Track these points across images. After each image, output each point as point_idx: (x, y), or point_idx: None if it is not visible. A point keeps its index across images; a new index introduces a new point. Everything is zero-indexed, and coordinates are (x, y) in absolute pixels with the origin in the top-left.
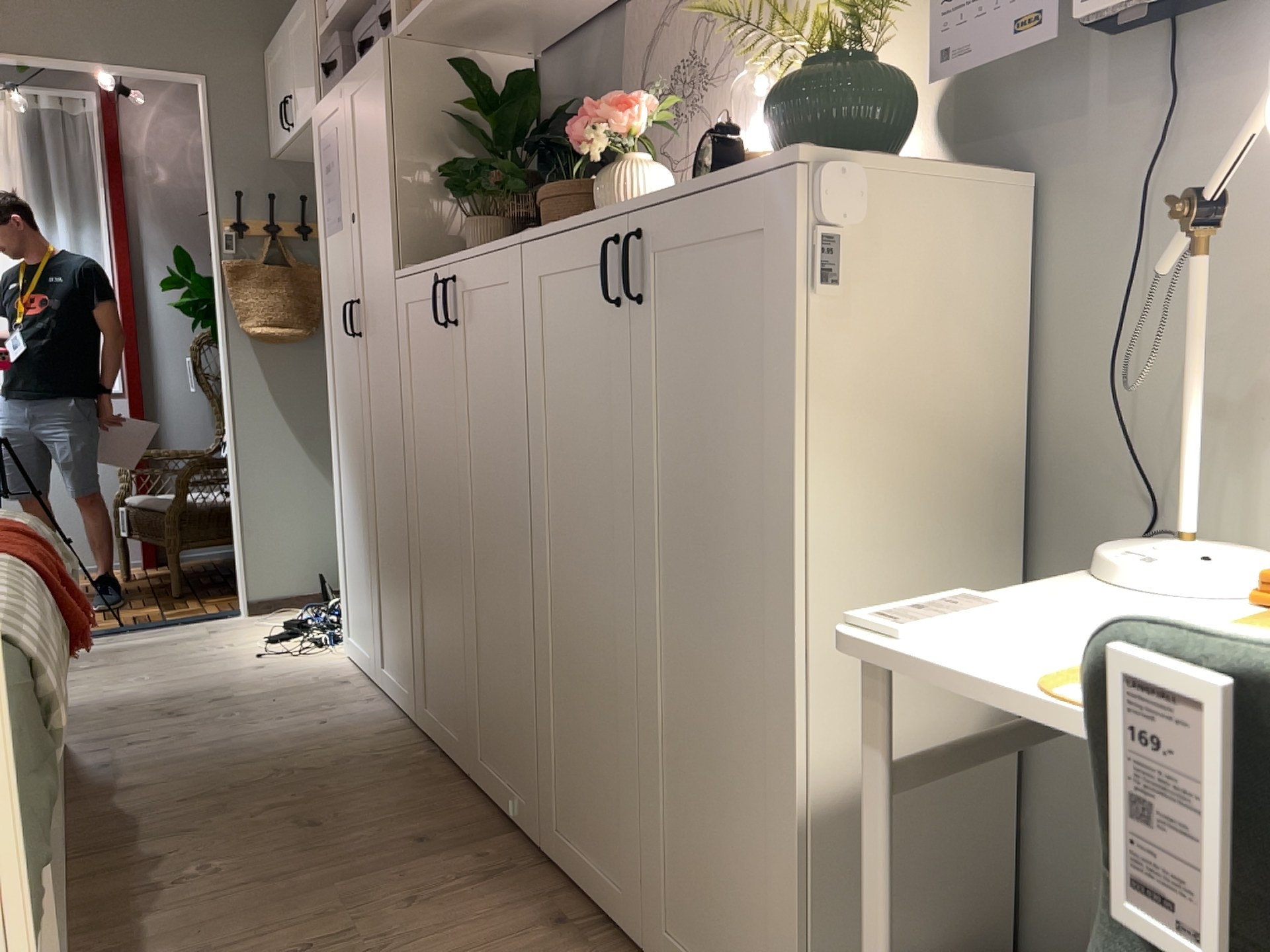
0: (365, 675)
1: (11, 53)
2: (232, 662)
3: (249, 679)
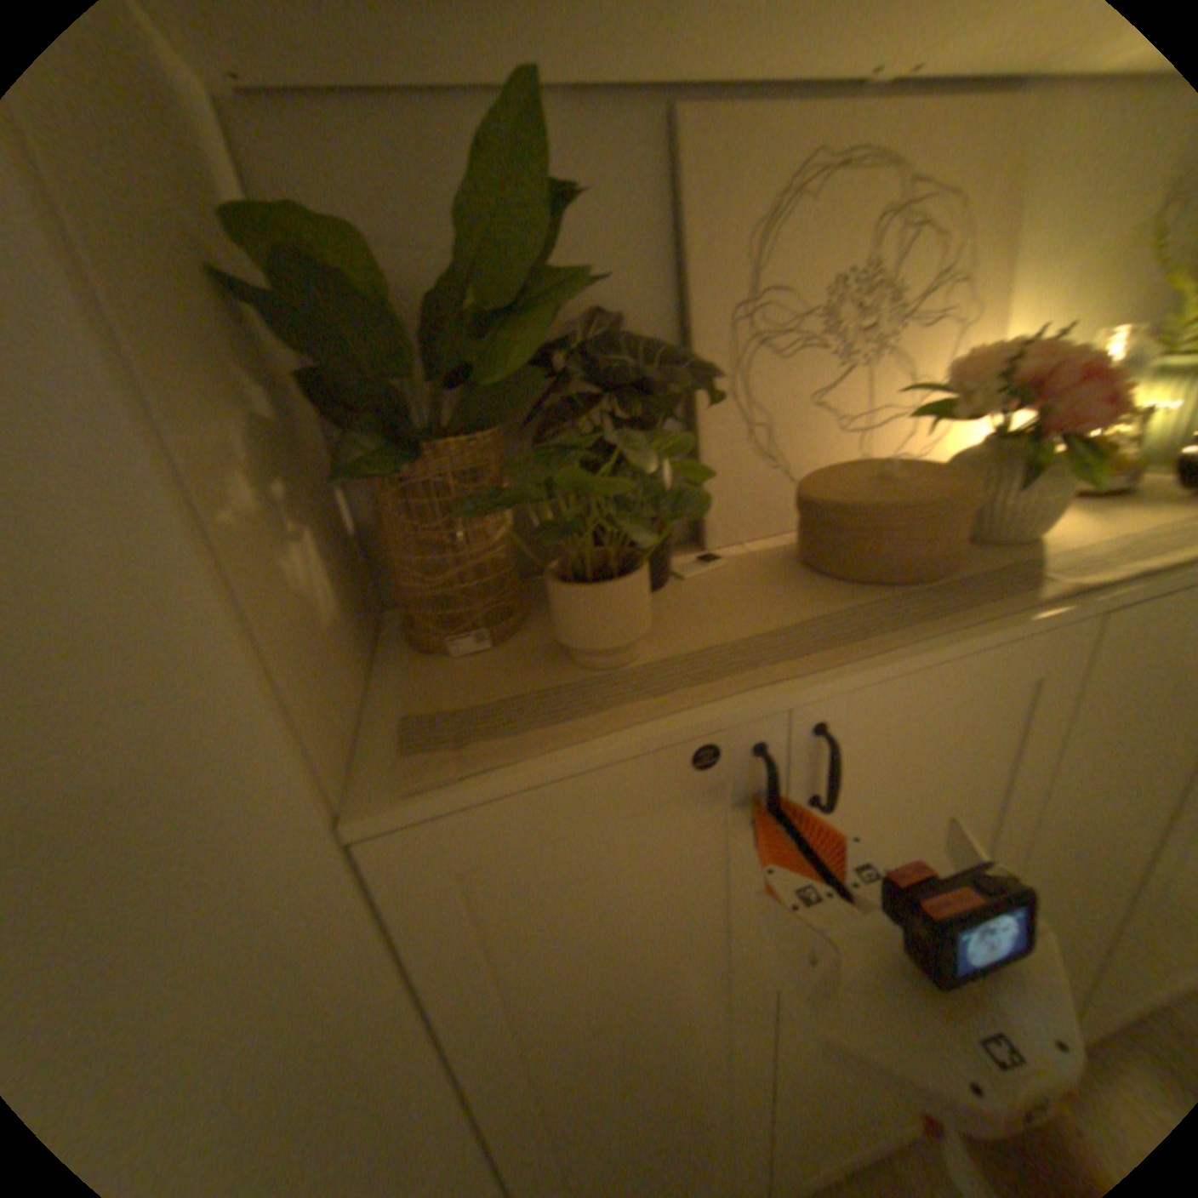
0: None
1: None
2: None
3: None
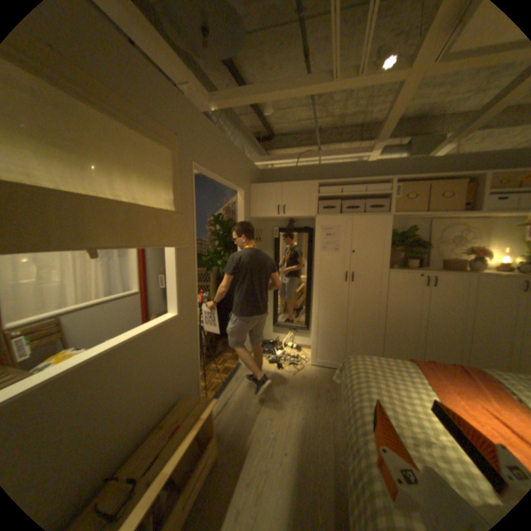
0: (330, 369)
1: (217, 177)
2: (293, 380)
3: (313, 383)
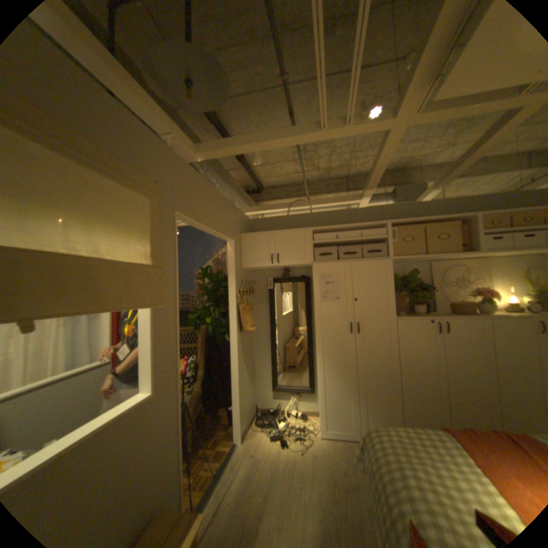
0: (345, 442)
1: (204, 227)
2: (301, 463)
3: (327, 464)
